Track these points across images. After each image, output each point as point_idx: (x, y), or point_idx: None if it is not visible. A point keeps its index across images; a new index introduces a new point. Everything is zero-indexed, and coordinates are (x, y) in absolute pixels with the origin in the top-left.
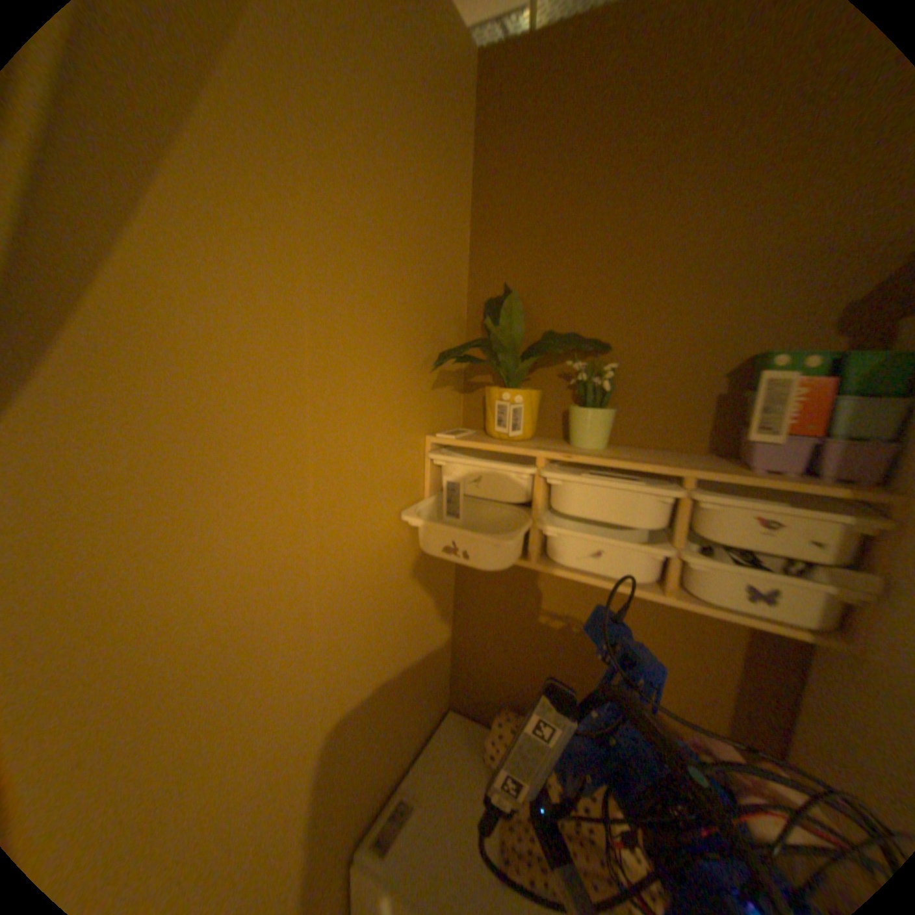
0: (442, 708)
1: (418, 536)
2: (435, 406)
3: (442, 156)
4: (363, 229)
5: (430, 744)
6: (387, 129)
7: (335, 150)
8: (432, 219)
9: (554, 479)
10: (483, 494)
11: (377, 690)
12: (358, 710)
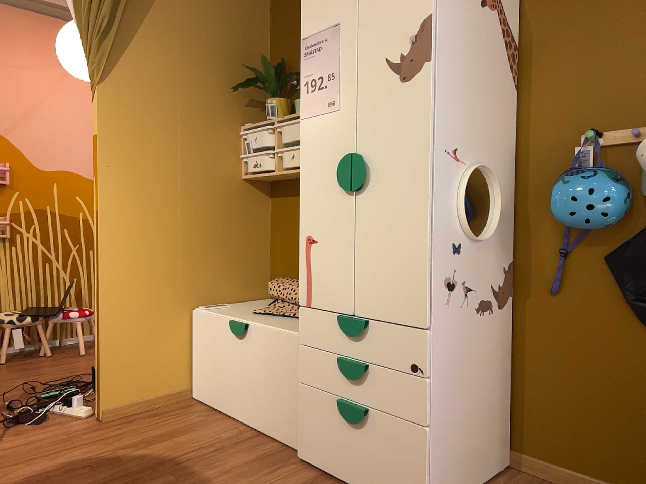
0: (259, 292)
1: (234, 173)
2: (245, 114)
3: (245, 11)
4: (201, 40)
5: (246, 301)
6: (213, 7)
7: (189, 18)
8: (239, 35)
9: (281, 131)
10: (259, 147)
11: (208, 234)
12: (196, 234)
